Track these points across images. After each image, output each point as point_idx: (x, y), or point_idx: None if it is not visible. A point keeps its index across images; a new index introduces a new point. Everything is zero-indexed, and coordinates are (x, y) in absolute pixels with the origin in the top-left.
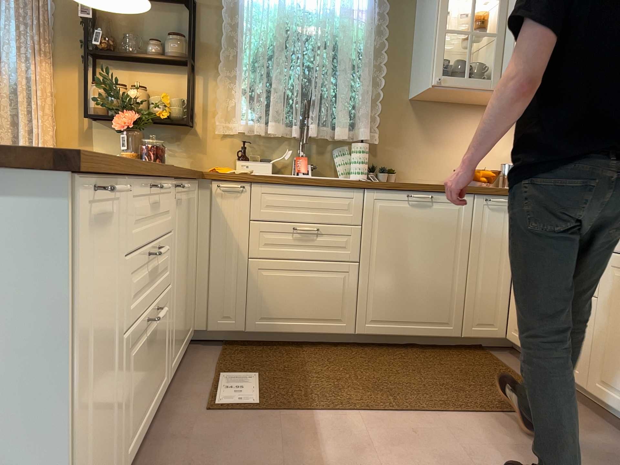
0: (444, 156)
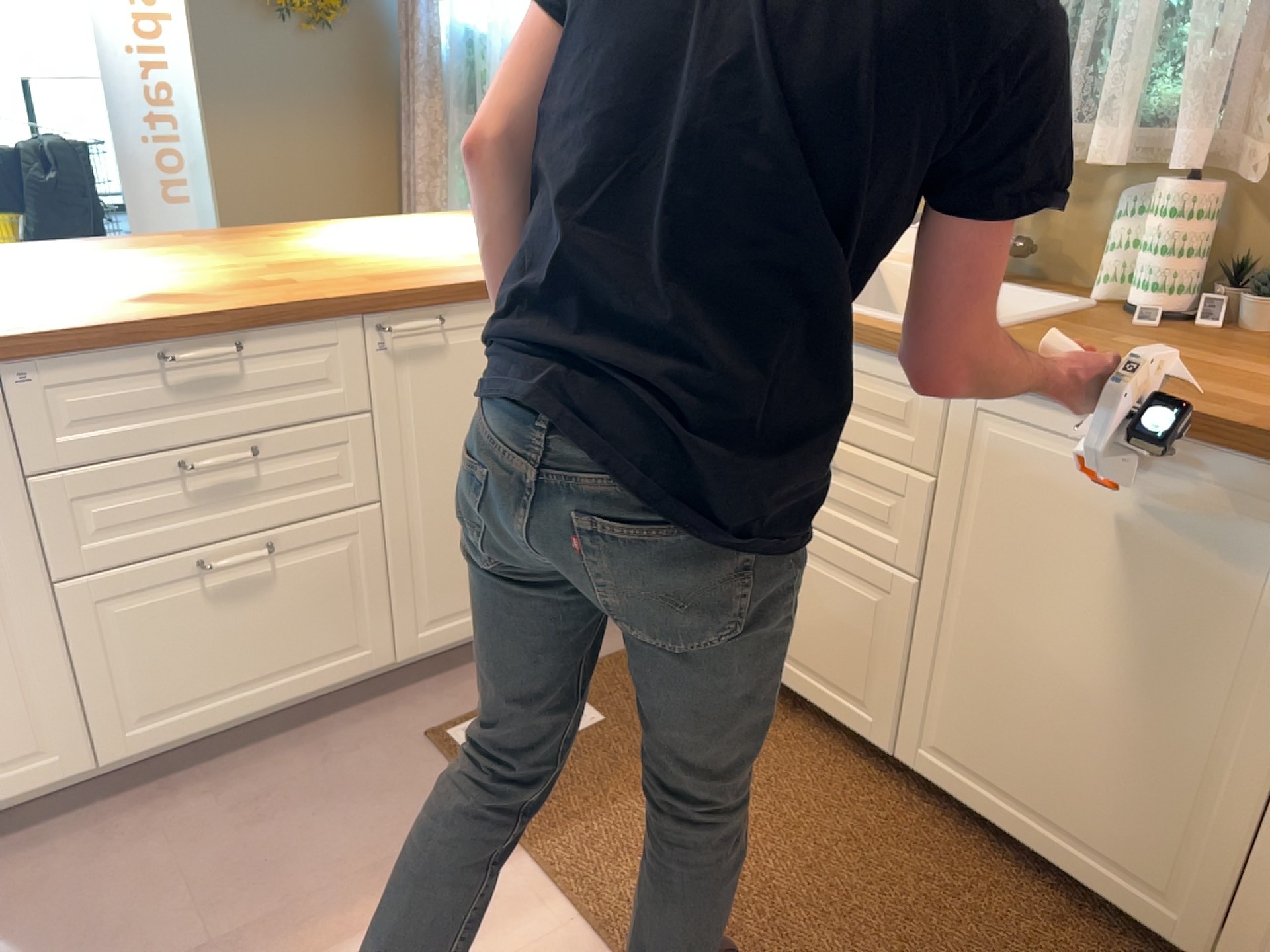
0: None
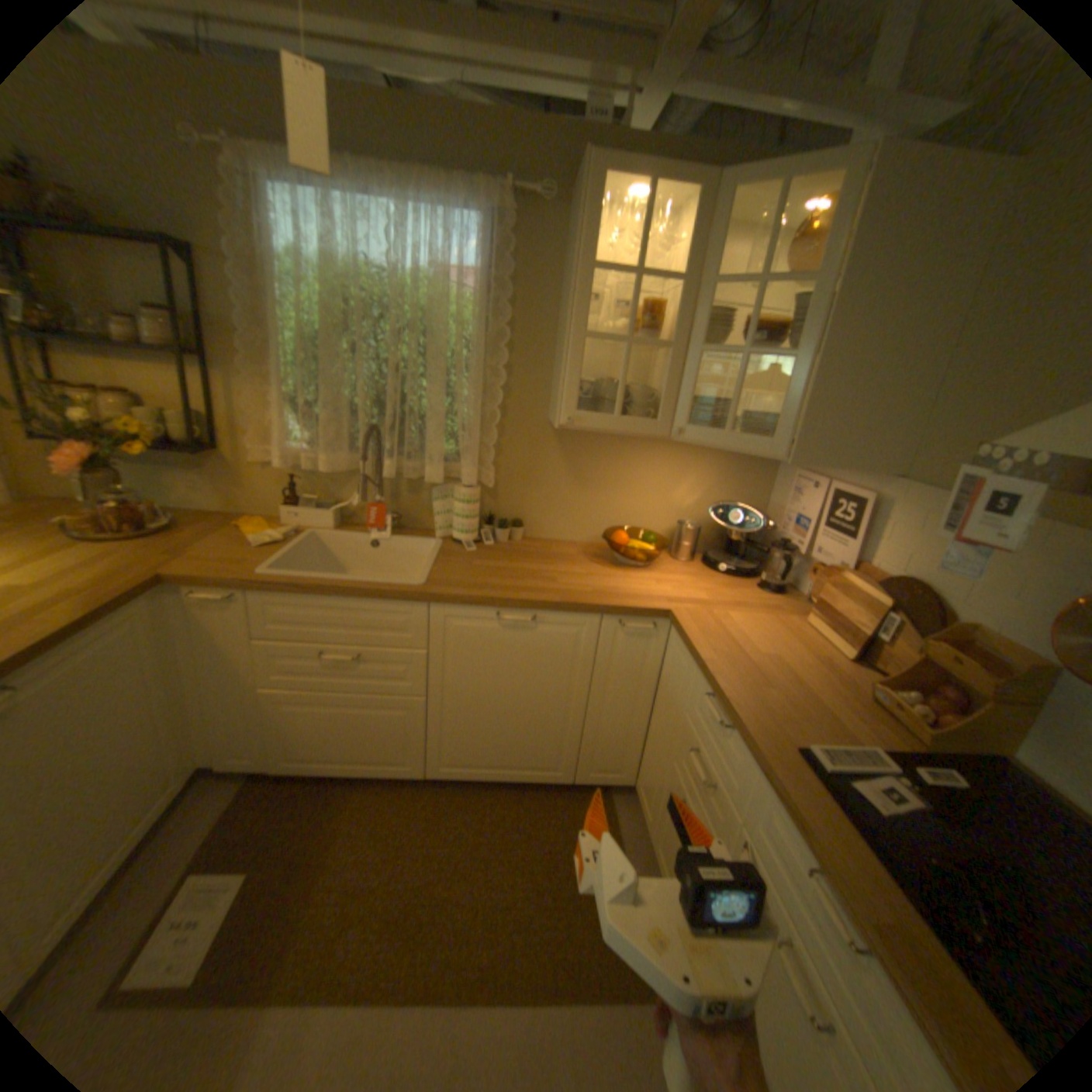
0: (595, 504)
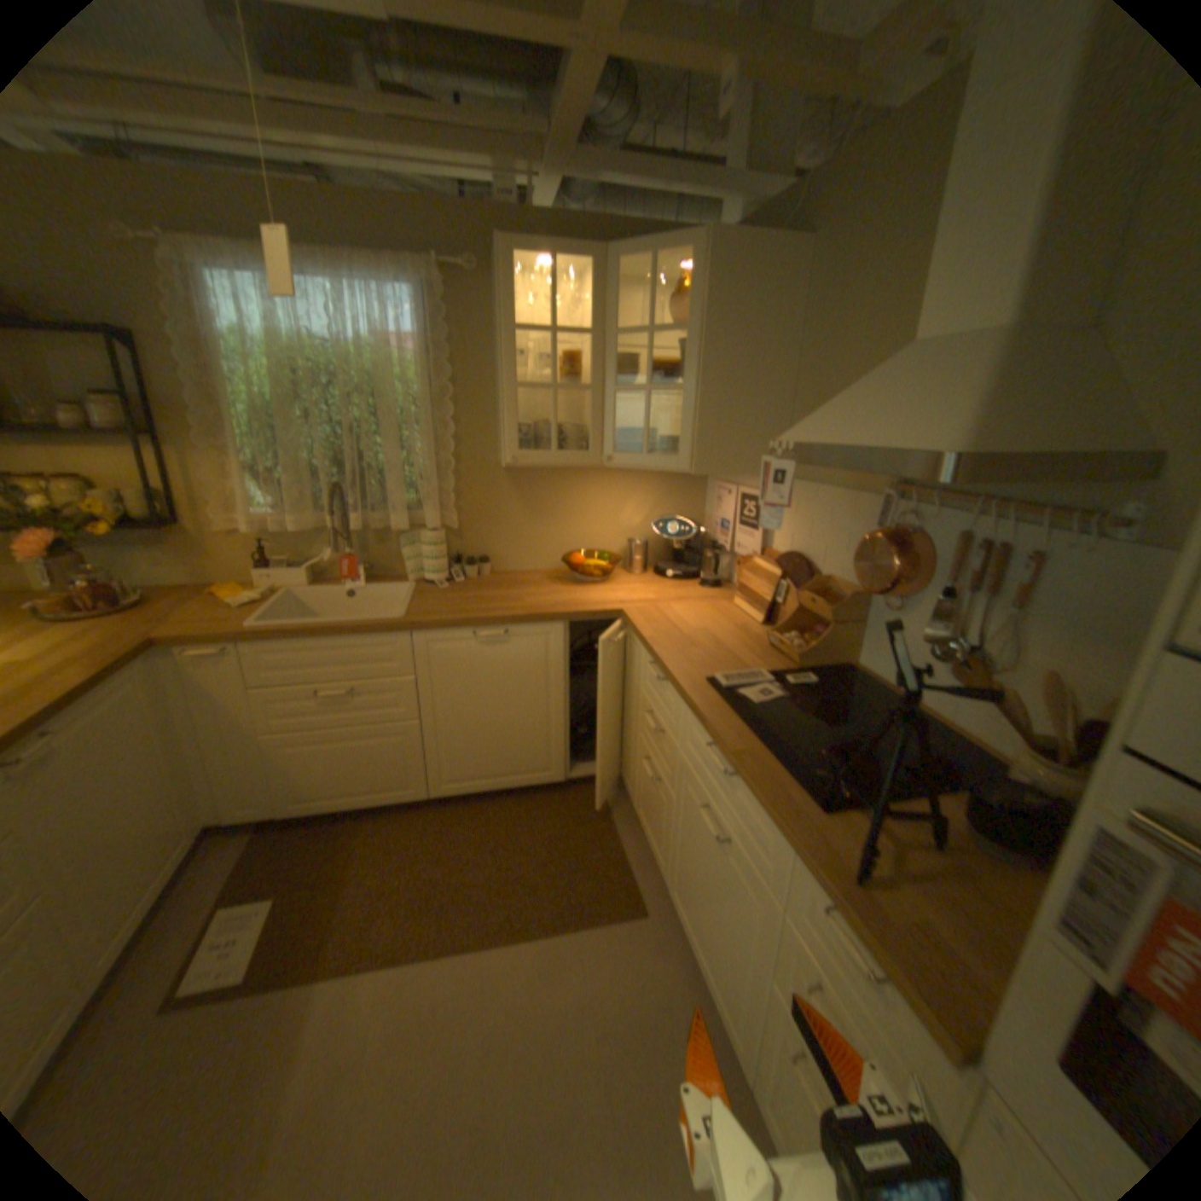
0: (553, 533)
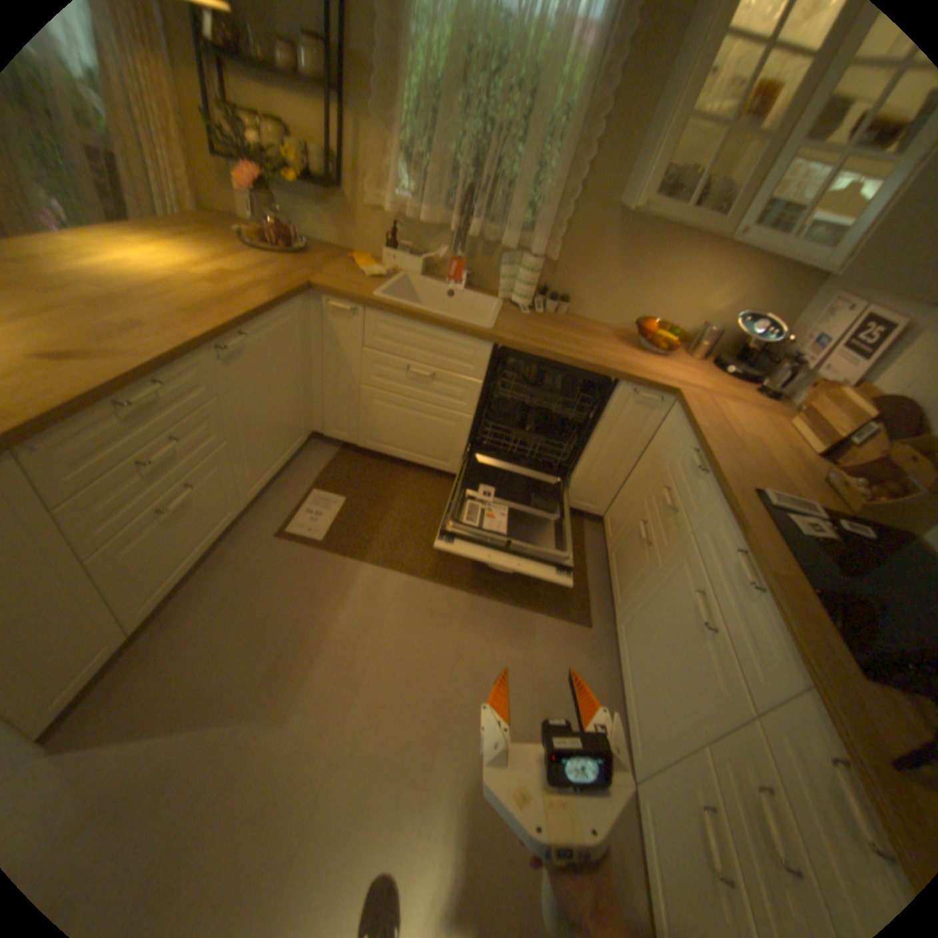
0: (637, 293)
